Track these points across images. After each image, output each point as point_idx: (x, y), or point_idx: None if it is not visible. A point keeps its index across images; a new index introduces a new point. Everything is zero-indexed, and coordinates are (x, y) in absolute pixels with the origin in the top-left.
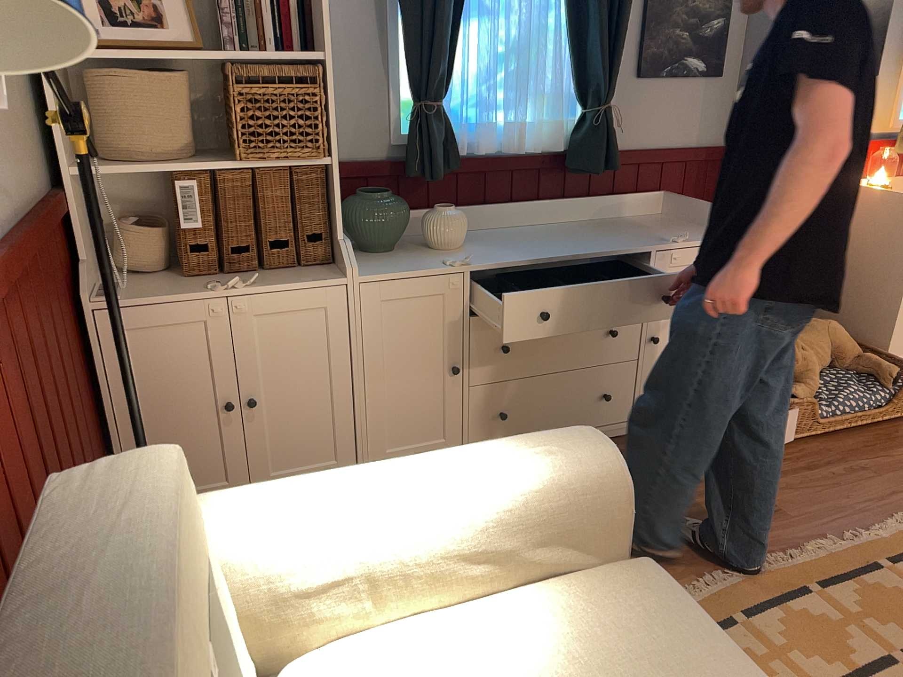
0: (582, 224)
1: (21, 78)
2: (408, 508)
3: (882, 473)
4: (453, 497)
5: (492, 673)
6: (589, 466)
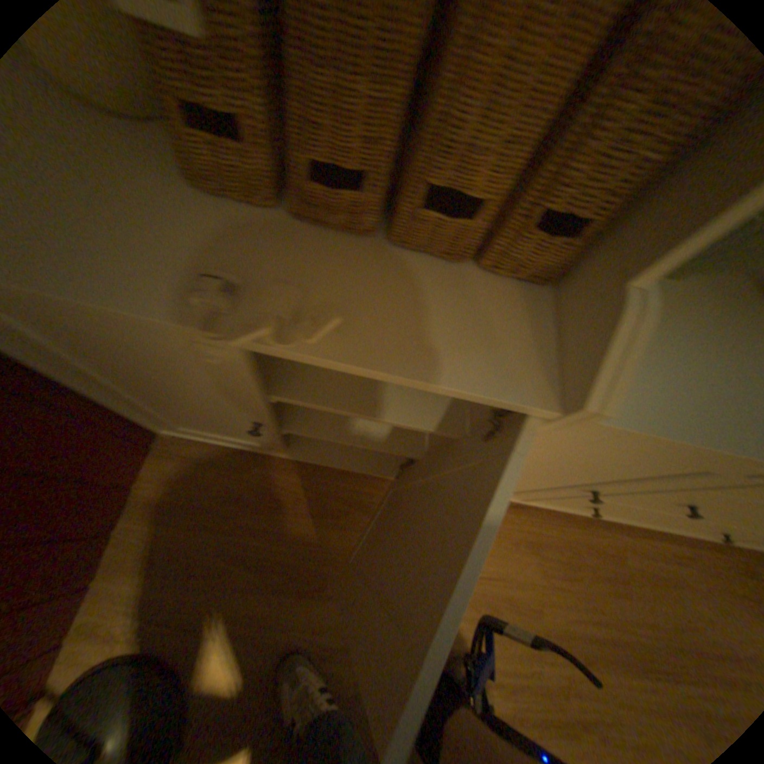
0: None
1: None
2: None
3: None
4: None
5: None
6: None
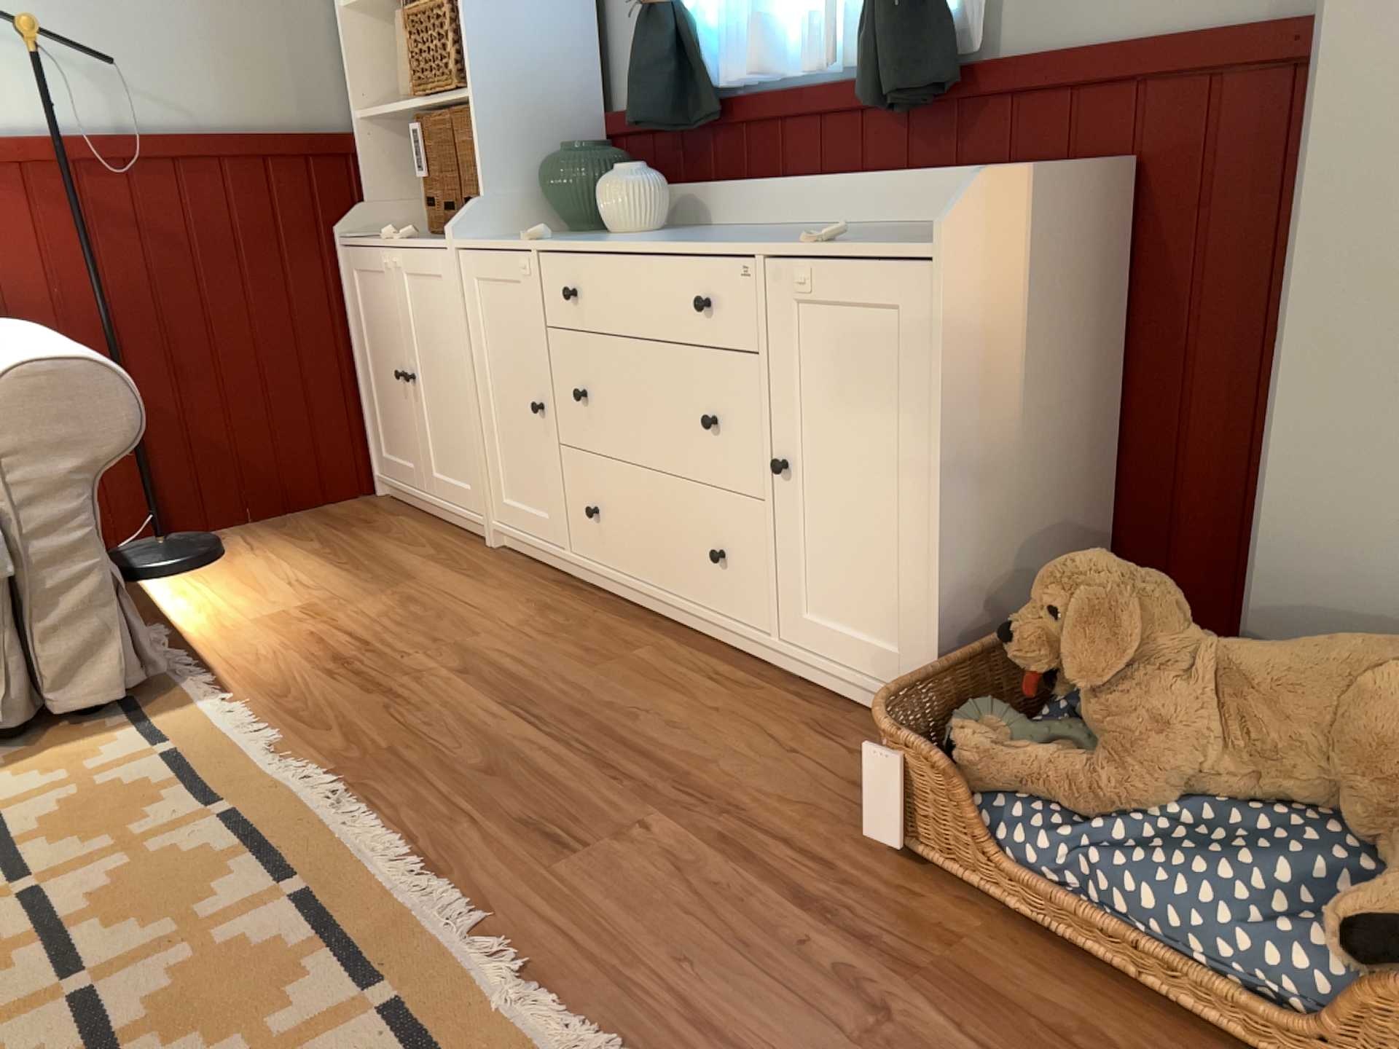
0: (891, 227)
1: (319, 30)
2: None
3: None
4: None
5: None
6: (3, 367)
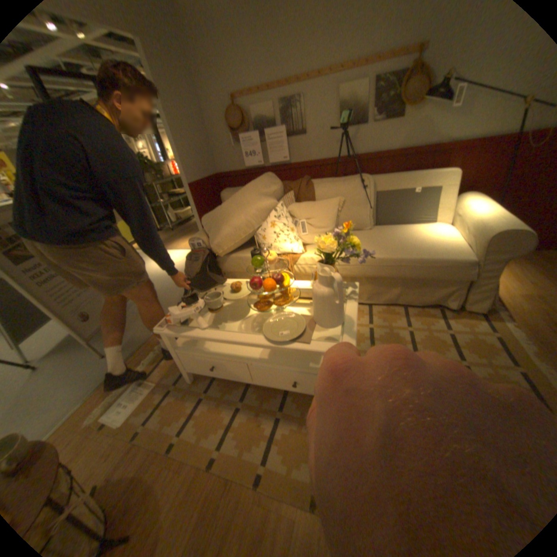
0: None
1: None
2: (476, 211)
3: None
4: (480, 215)
5: (437, 237)
6: (496, 228)
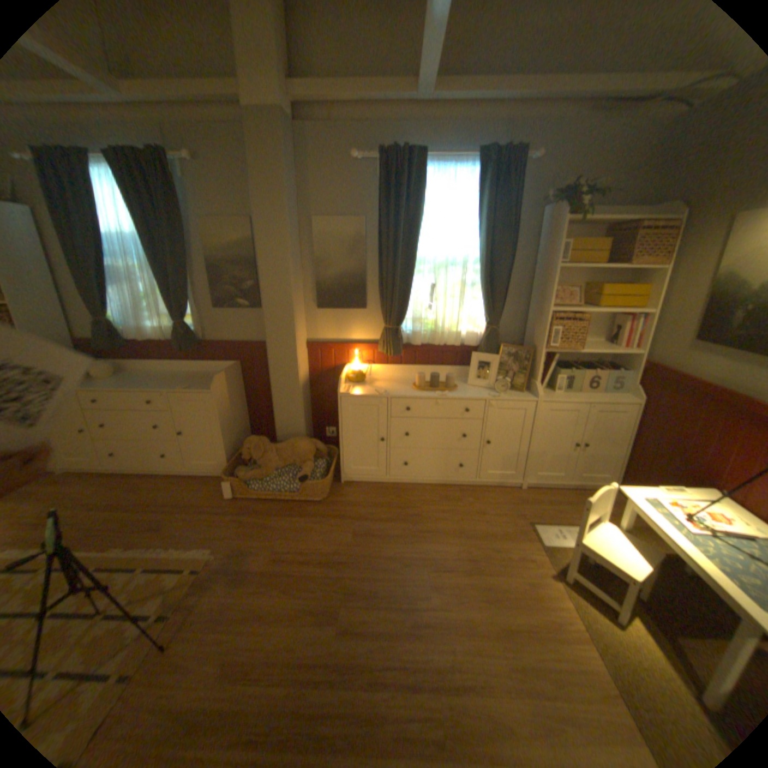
0: (187, 374)
1: None
2: None
3: (242, 527)
4: None
5: None
6: None
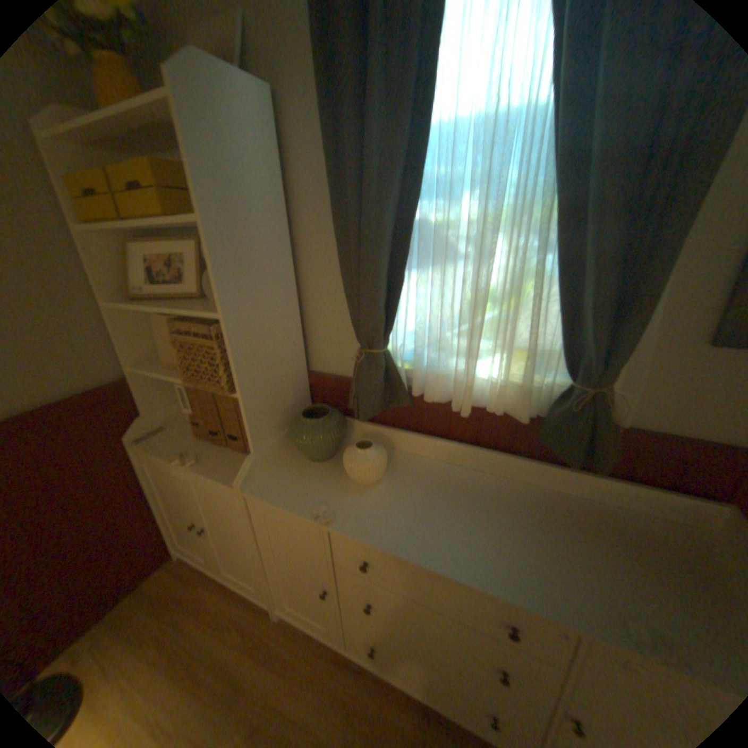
0: (556, 501)
1: (85, 318)
2: None
3: None
4: None
5: None
6: None
